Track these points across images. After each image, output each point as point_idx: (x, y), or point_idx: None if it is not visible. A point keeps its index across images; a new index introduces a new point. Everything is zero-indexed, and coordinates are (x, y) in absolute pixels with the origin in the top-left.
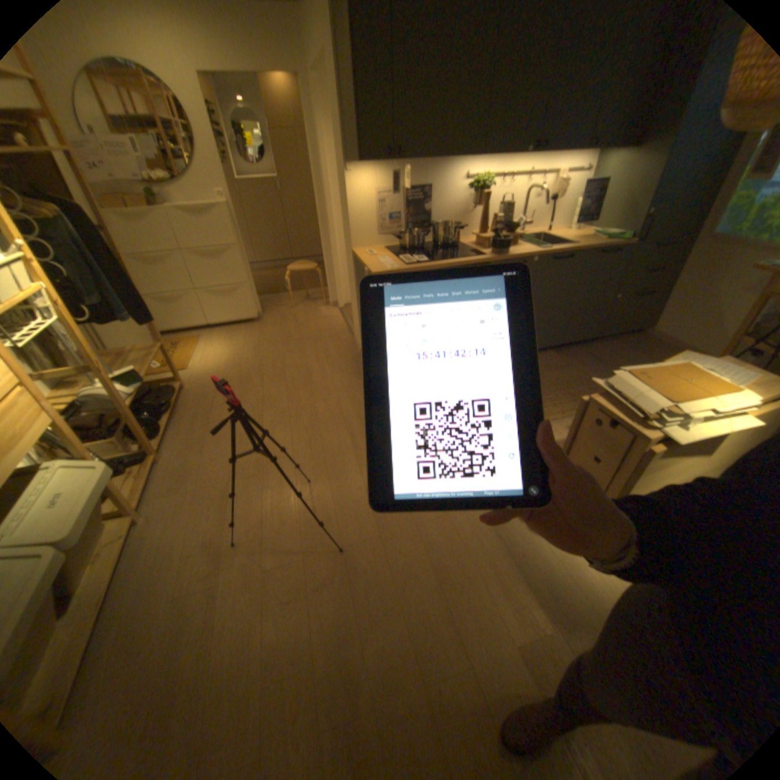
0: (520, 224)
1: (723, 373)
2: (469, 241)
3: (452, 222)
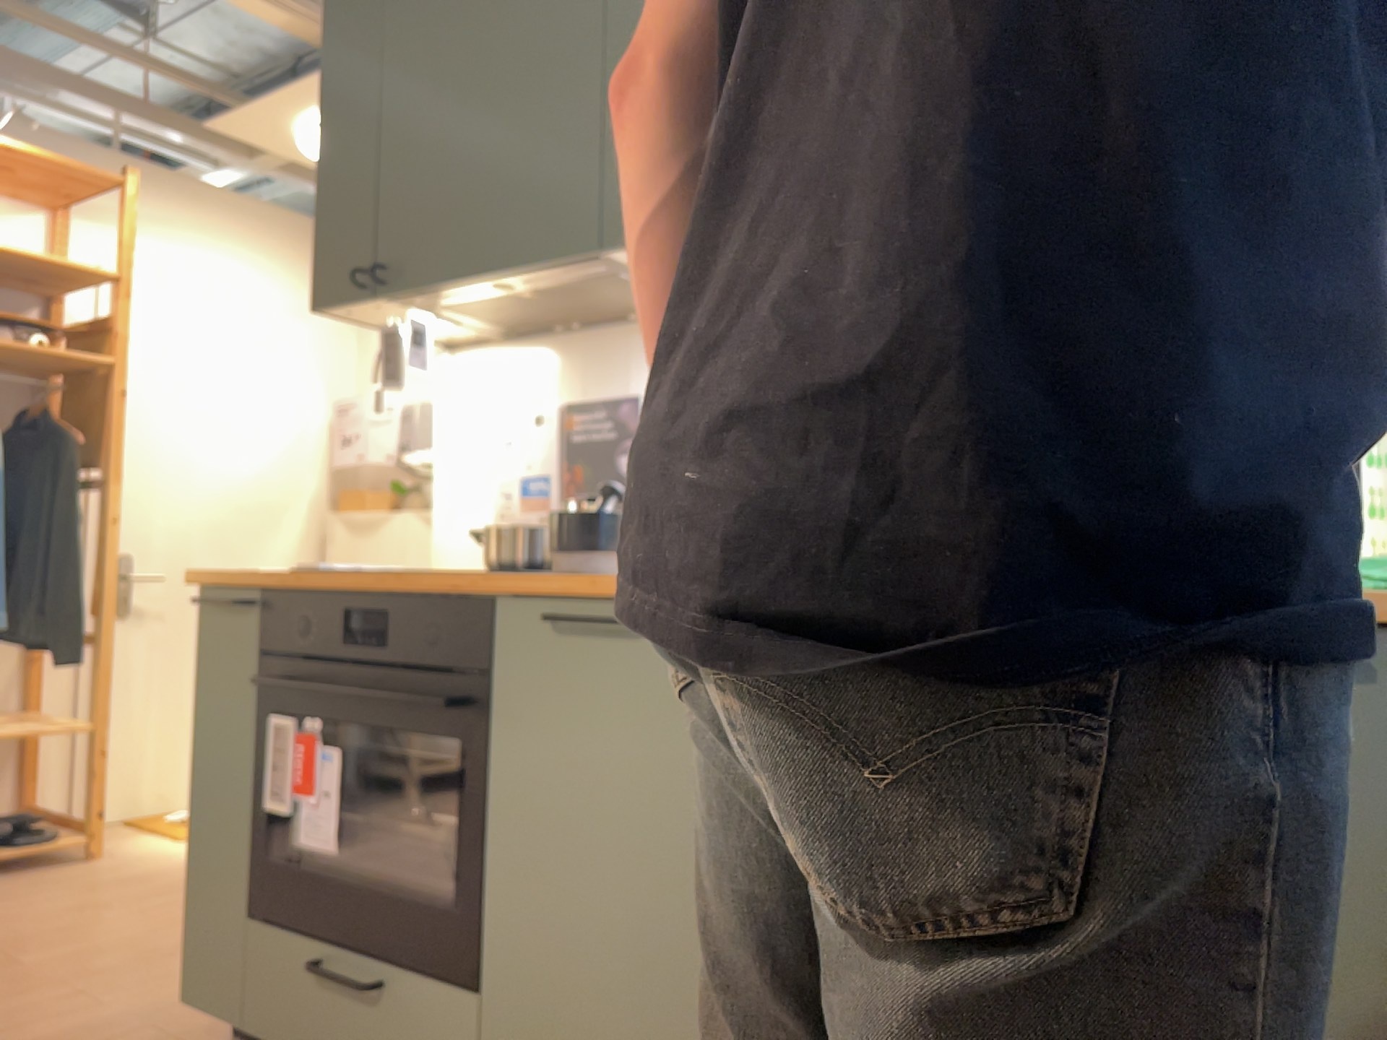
0: None
1: None
2: None
3: None
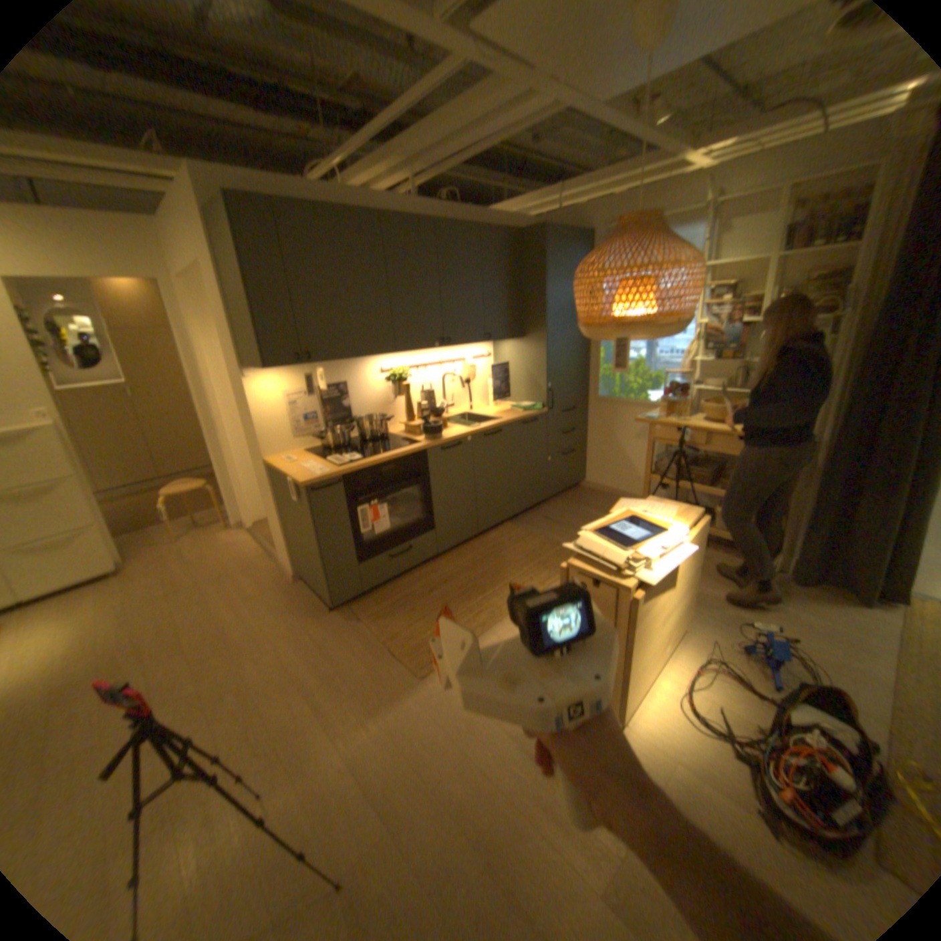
0: (443, 408)
1: (653, 512)
2: (398, 431)
3: (376, 416)
